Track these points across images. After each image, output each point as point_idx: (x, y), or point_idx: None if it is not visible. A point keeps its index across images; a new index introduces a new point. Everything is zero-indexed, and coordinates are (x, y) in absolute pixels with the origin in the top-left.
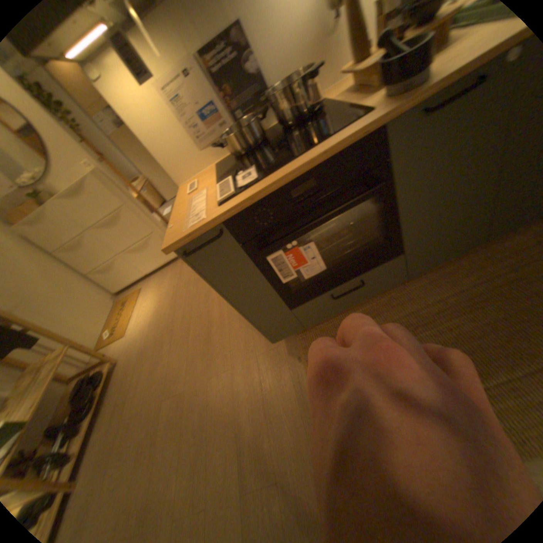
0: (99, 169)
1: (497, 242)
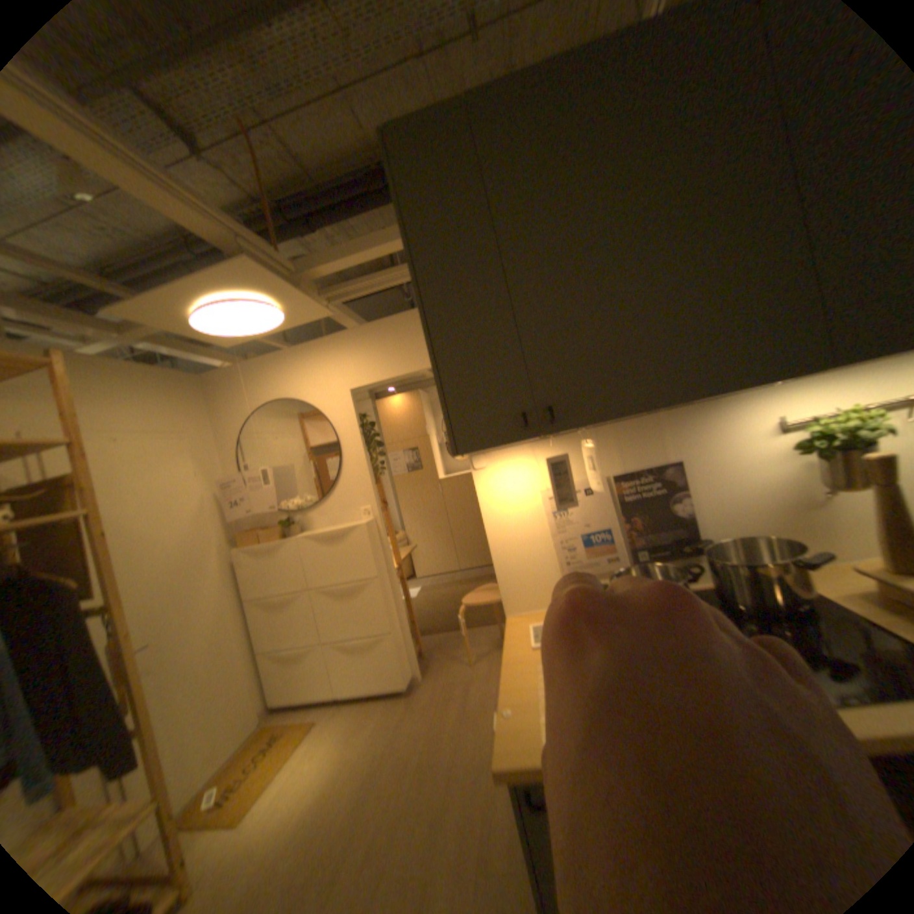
0: (375, 523)
1: None
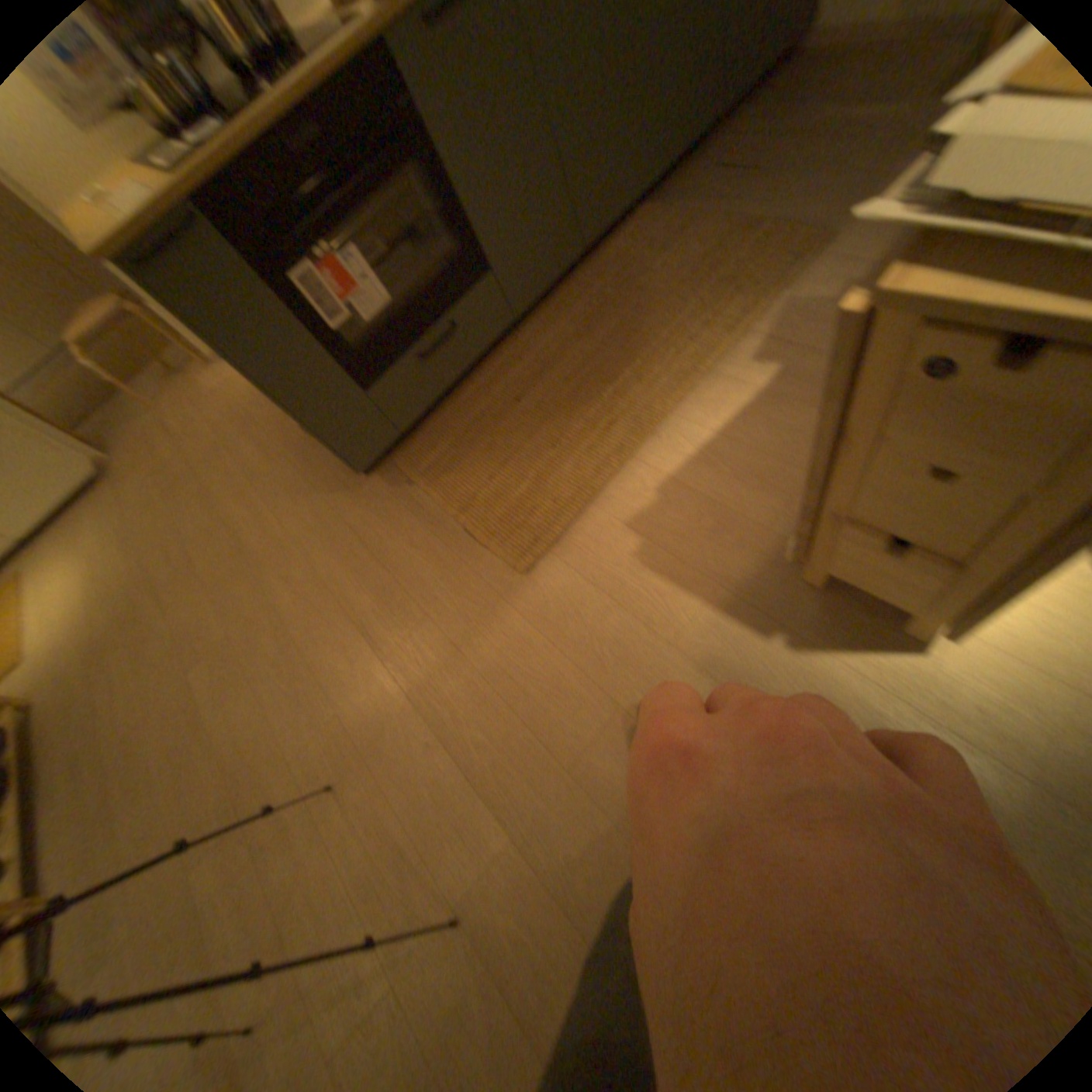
0: None
1: (595, 253)
